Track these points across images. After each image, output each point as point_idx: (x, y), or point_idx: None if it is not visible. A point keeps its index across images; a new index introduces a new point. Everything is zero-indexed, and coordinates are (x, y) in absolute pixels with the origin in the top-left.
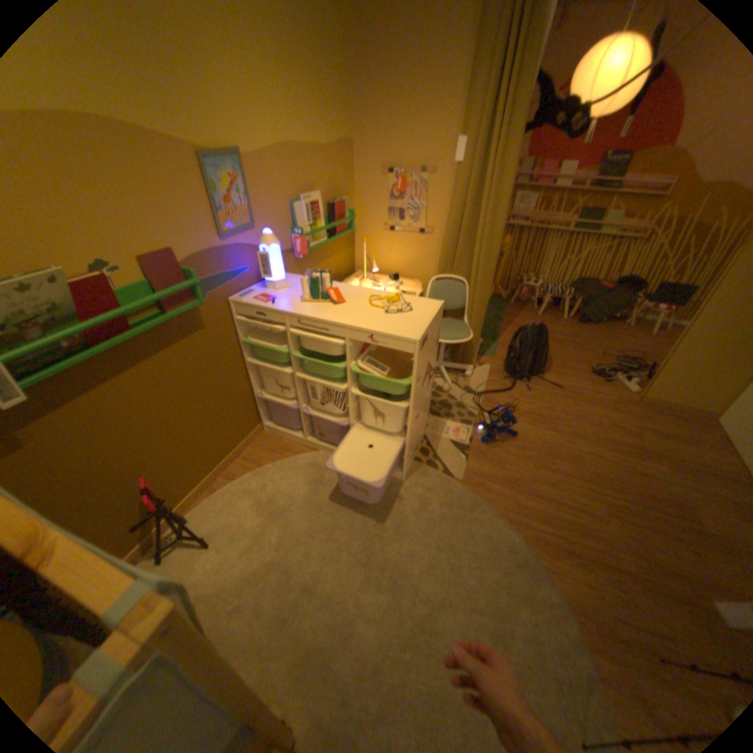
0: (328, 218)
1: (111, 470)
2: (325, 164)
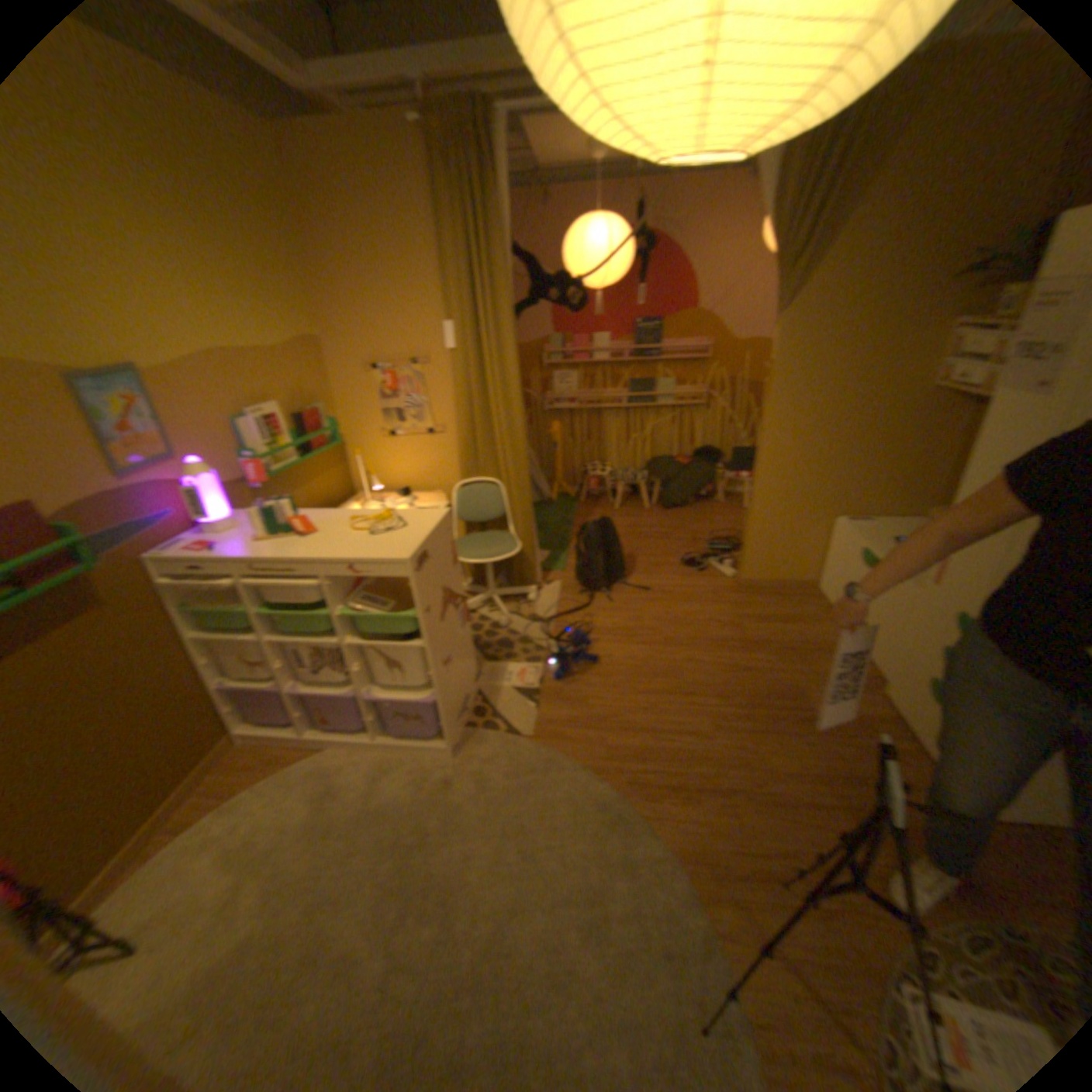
0: (299, 431)
1: None
2: (282, 368)
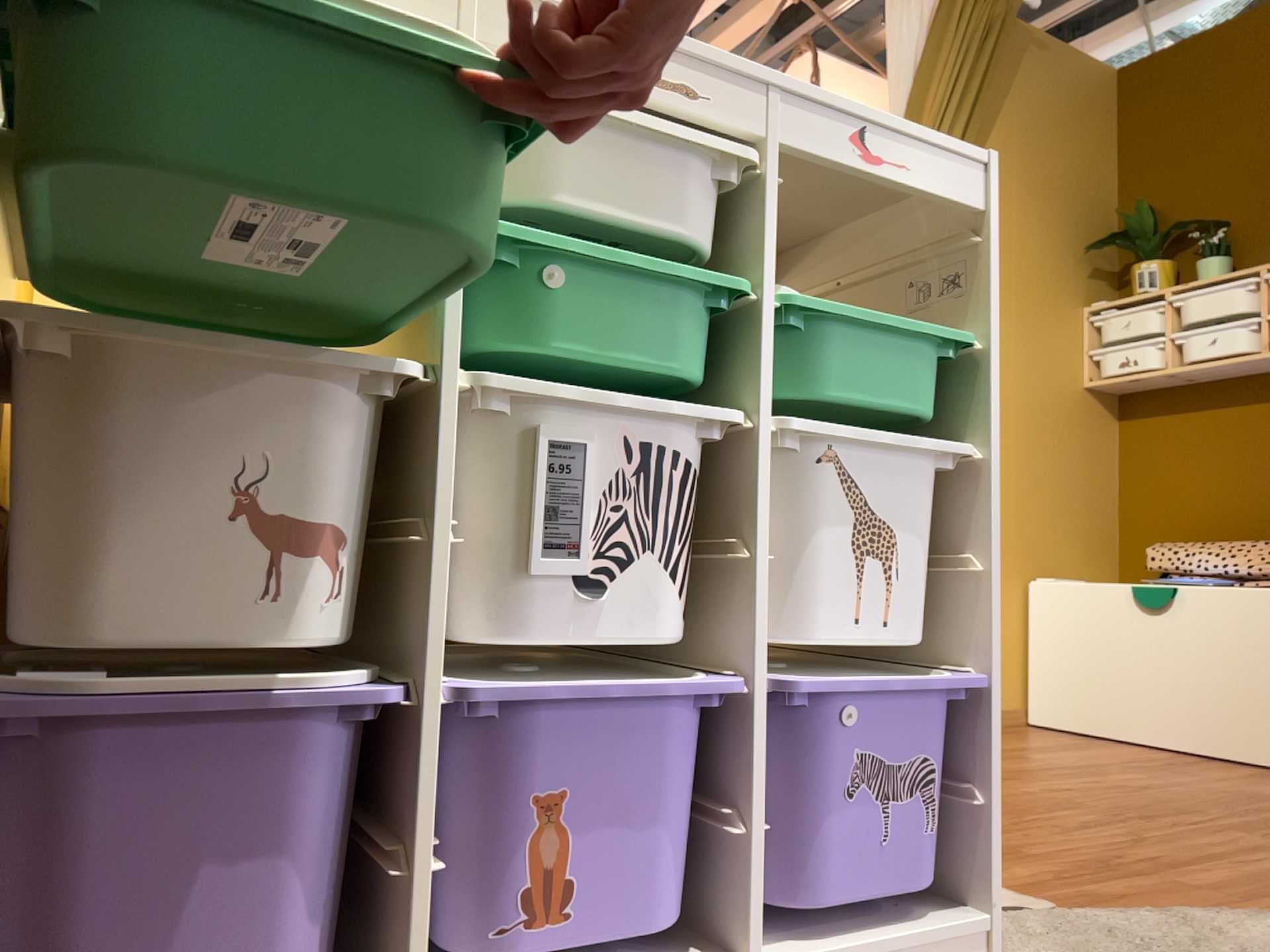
0: None
1: None
2: None
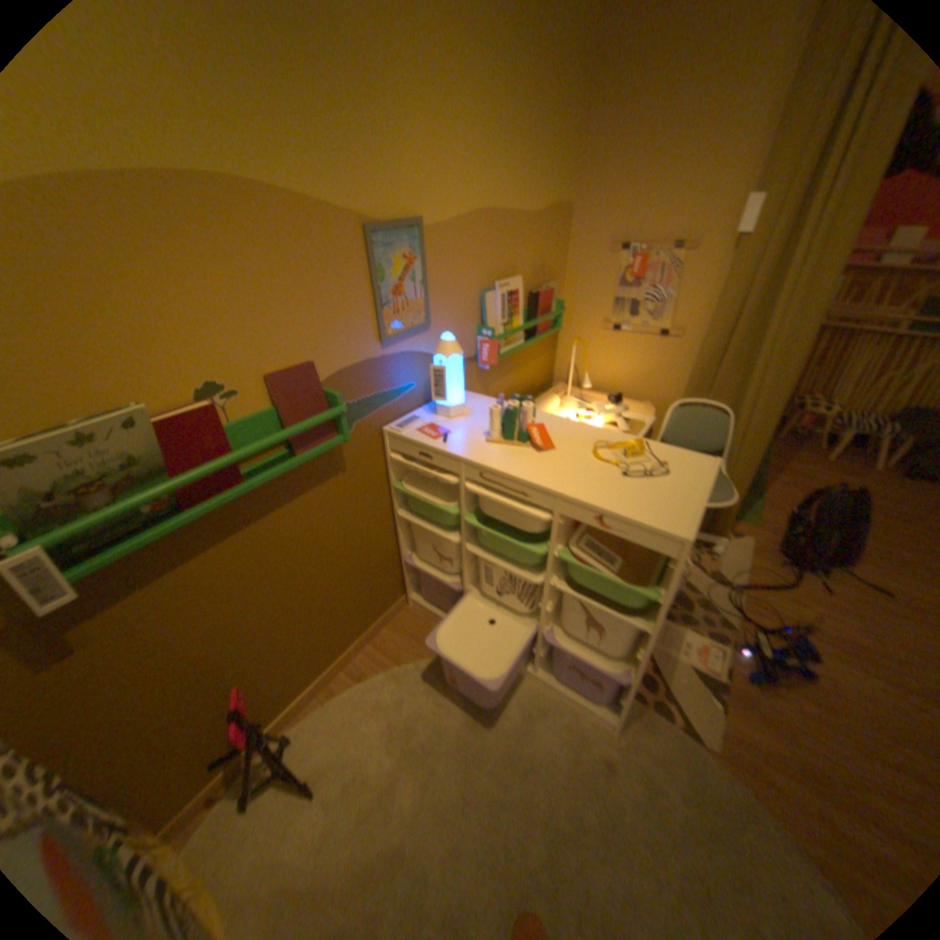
0: (529, 311)
1: (195, 676)
2: (534, 238)
